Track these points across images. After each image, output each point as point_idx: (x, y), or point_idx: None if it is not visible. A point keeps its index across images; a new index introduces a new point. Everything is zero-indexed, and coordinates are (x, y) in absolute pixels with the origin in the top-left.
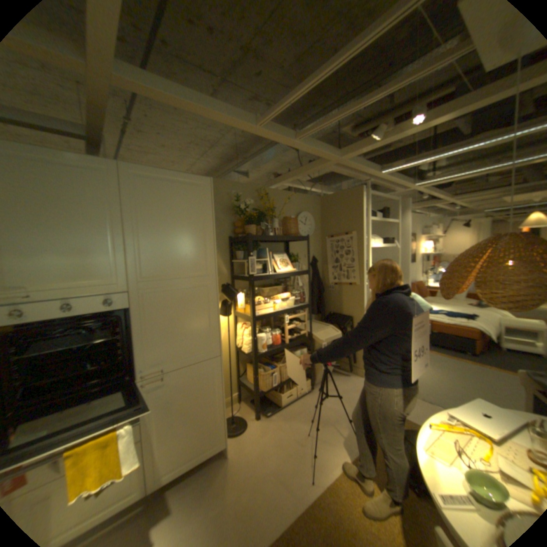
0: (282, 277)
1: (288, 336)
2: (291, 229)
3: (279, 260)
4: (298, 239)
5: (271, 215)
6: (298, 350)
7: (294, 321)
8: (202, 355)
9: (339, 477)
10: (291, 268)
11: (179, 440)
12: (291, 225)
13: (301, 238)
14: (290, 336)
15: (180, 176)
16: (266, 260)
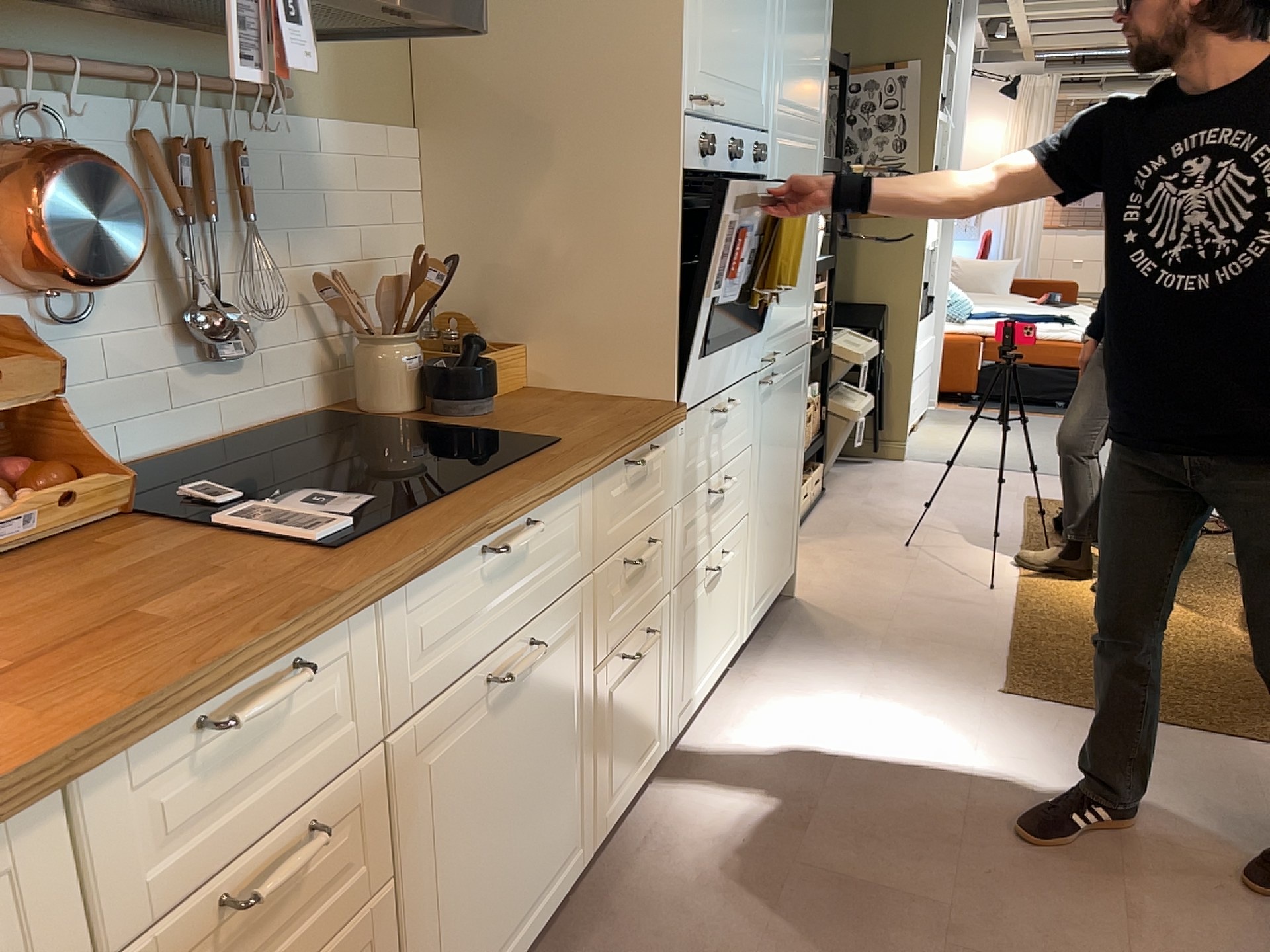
0: None
1: None
2: None
3: None
4: None
5: None
6: None
7: None
8: (800, 330)
9: (1017, 572)
10: None
11: (772, 527)
12: None
13: None
14: None
15: None
16: None
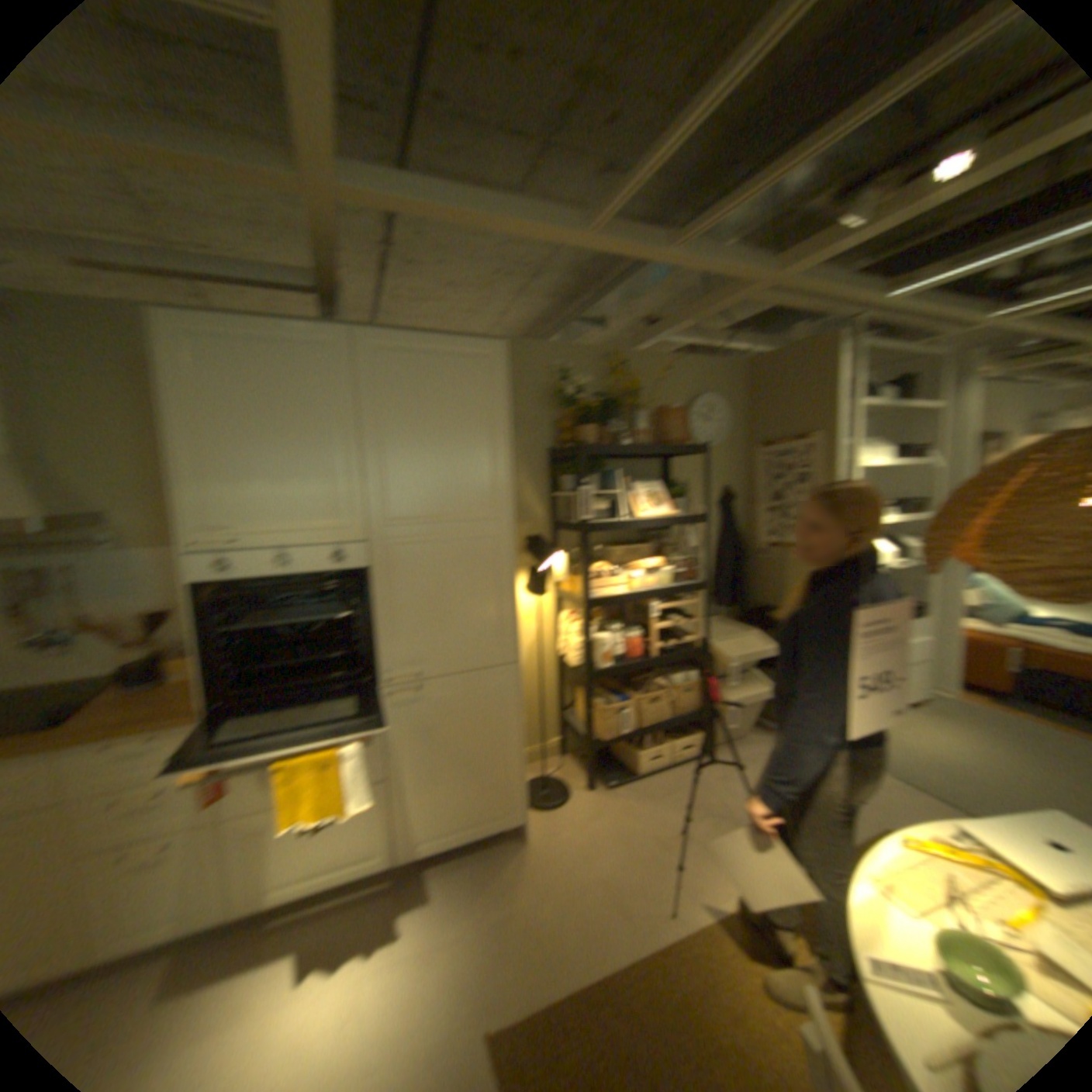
0: (644, 528)
1: (657, 644)
2: (669, 432)
3: (641, 494)
4: (686, 451)
5: (631, 404)
6: (677, 673)
7: (669, 616)
8: (483, 658)
9: (727, 918)
10: (665, 511)
11: (443, 794)
12: (669, 424)
13: (692, 451)
14: (663, 645)
15: (446, 344)
16: (612, 494)
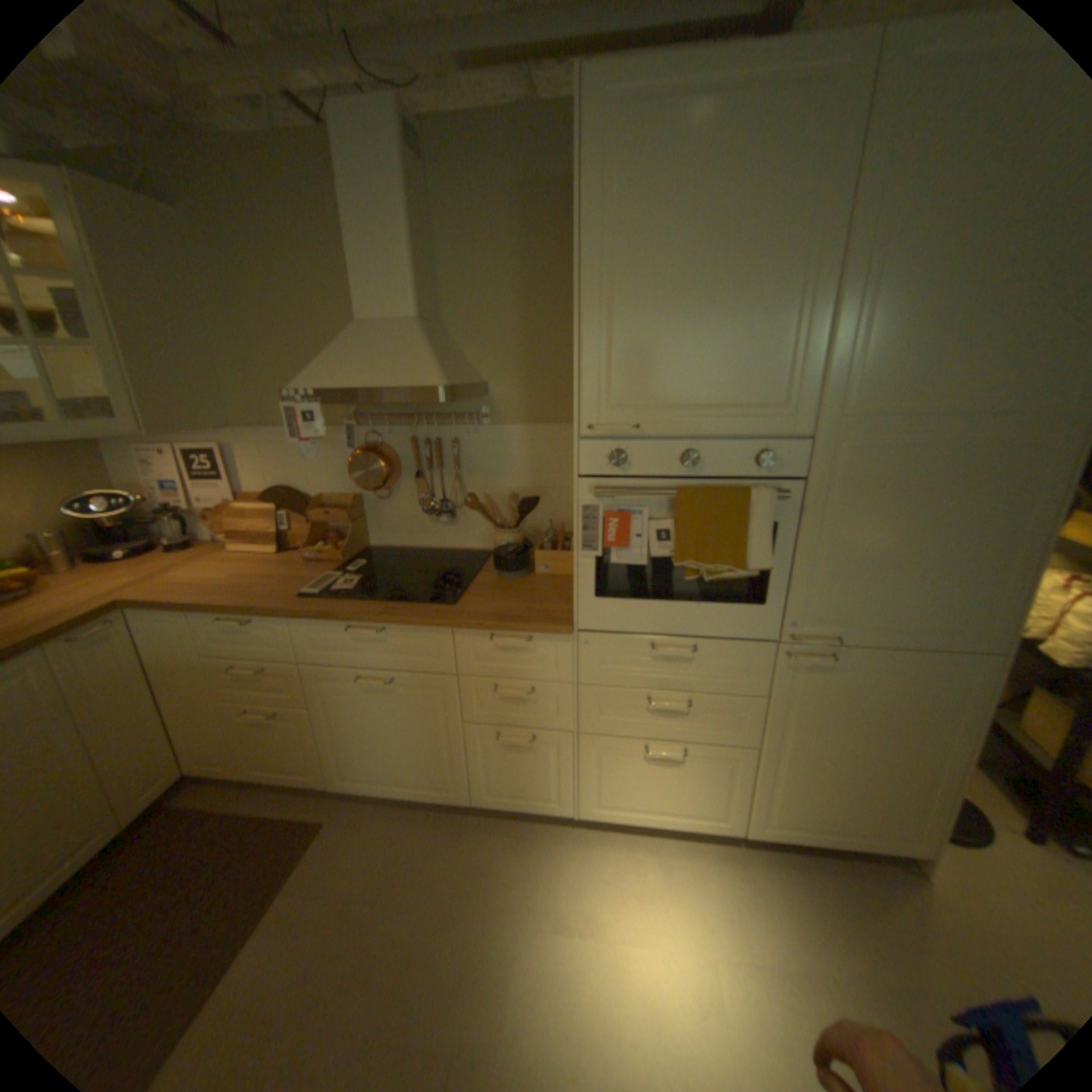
0: None
1: None
2: None
3: None
4: None
5: None
6: None
7: None
8: (957, 636)
9: None
10: None
11: (836, 787)
12: None
13: None
14: None
15: None
16: None
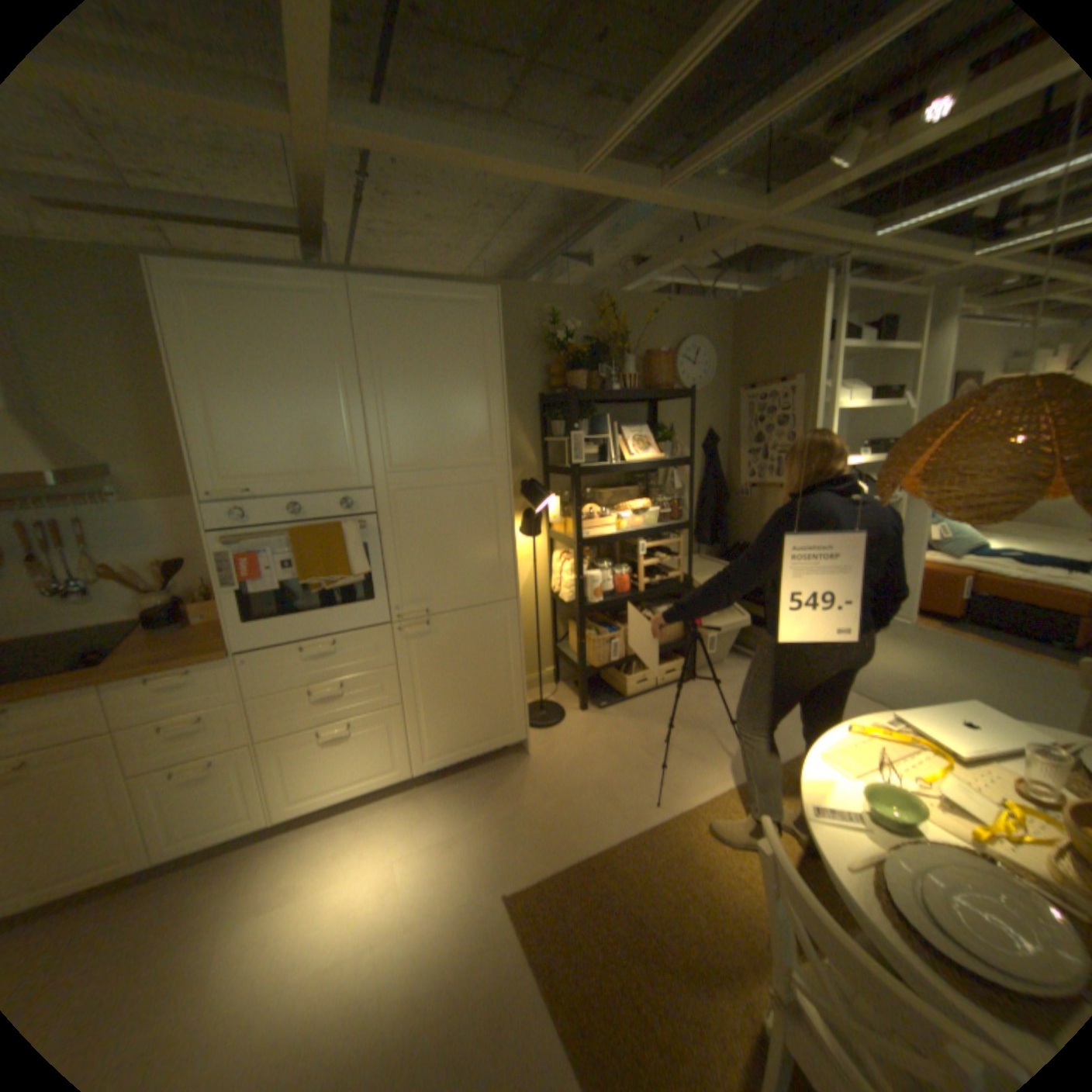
0: (635, 471)
1: (646, 580)
2: (660, 375)
3: (632, 437)
4: (675, 394)
5: (622, 347)
6: (664, 605)
7: (657, 553)
8: (488, 593)
9: (704, 805)
10: (654, 454)
11: (455, 713)
12: (659, 367)
13: (681, 394)
14: (651, 581)
15: (444, 289)
16: (605, 437)
